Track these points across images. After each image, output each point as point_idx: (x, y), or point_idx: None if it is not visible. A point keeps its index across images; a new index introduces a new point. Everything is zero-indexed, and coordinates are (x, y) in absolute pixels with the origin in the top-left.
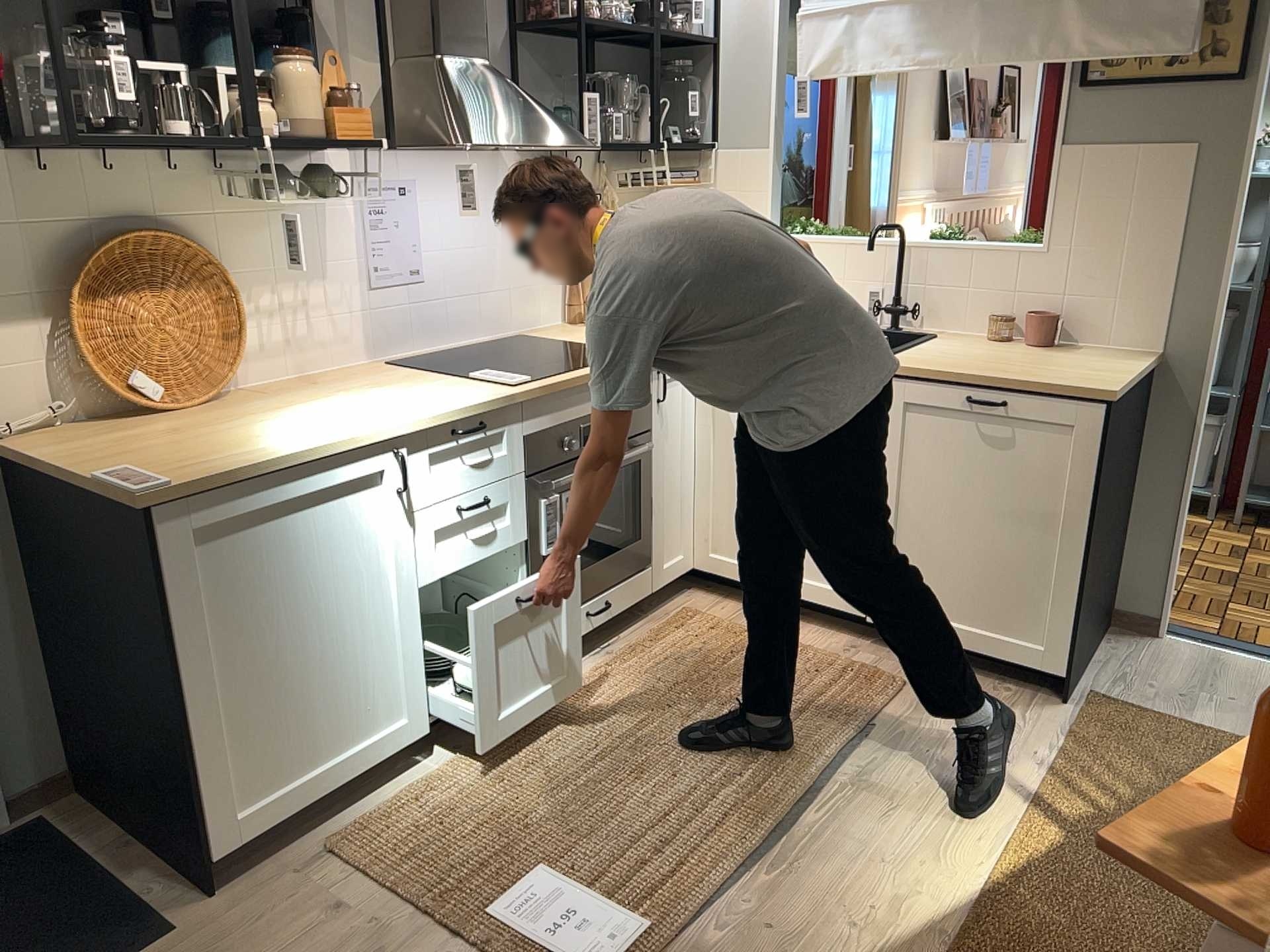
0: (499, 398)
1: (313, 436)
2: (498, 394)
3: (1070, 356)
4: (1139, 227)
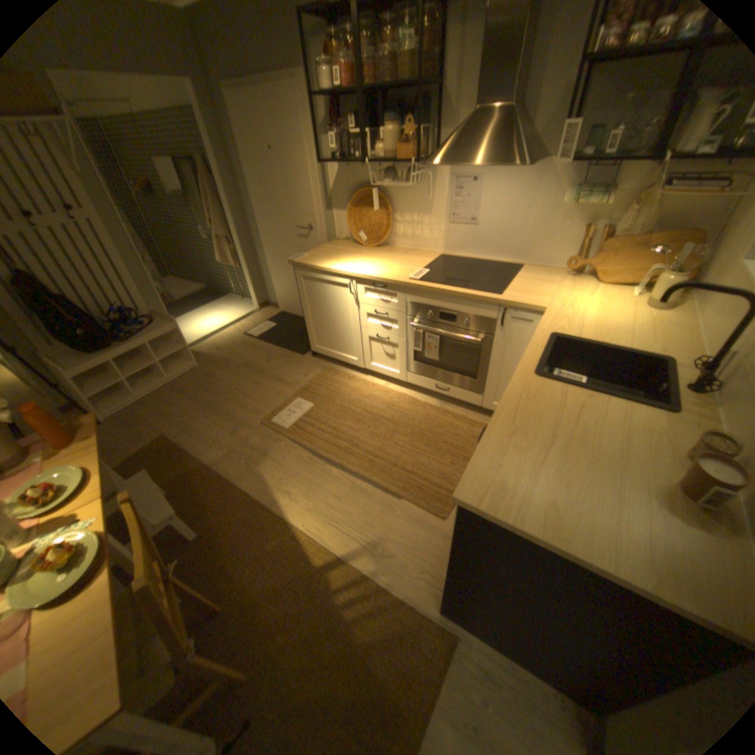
0: (390, 280)
1: (337, 265)
2: (395, 279)
3: (643, 509)
4: None
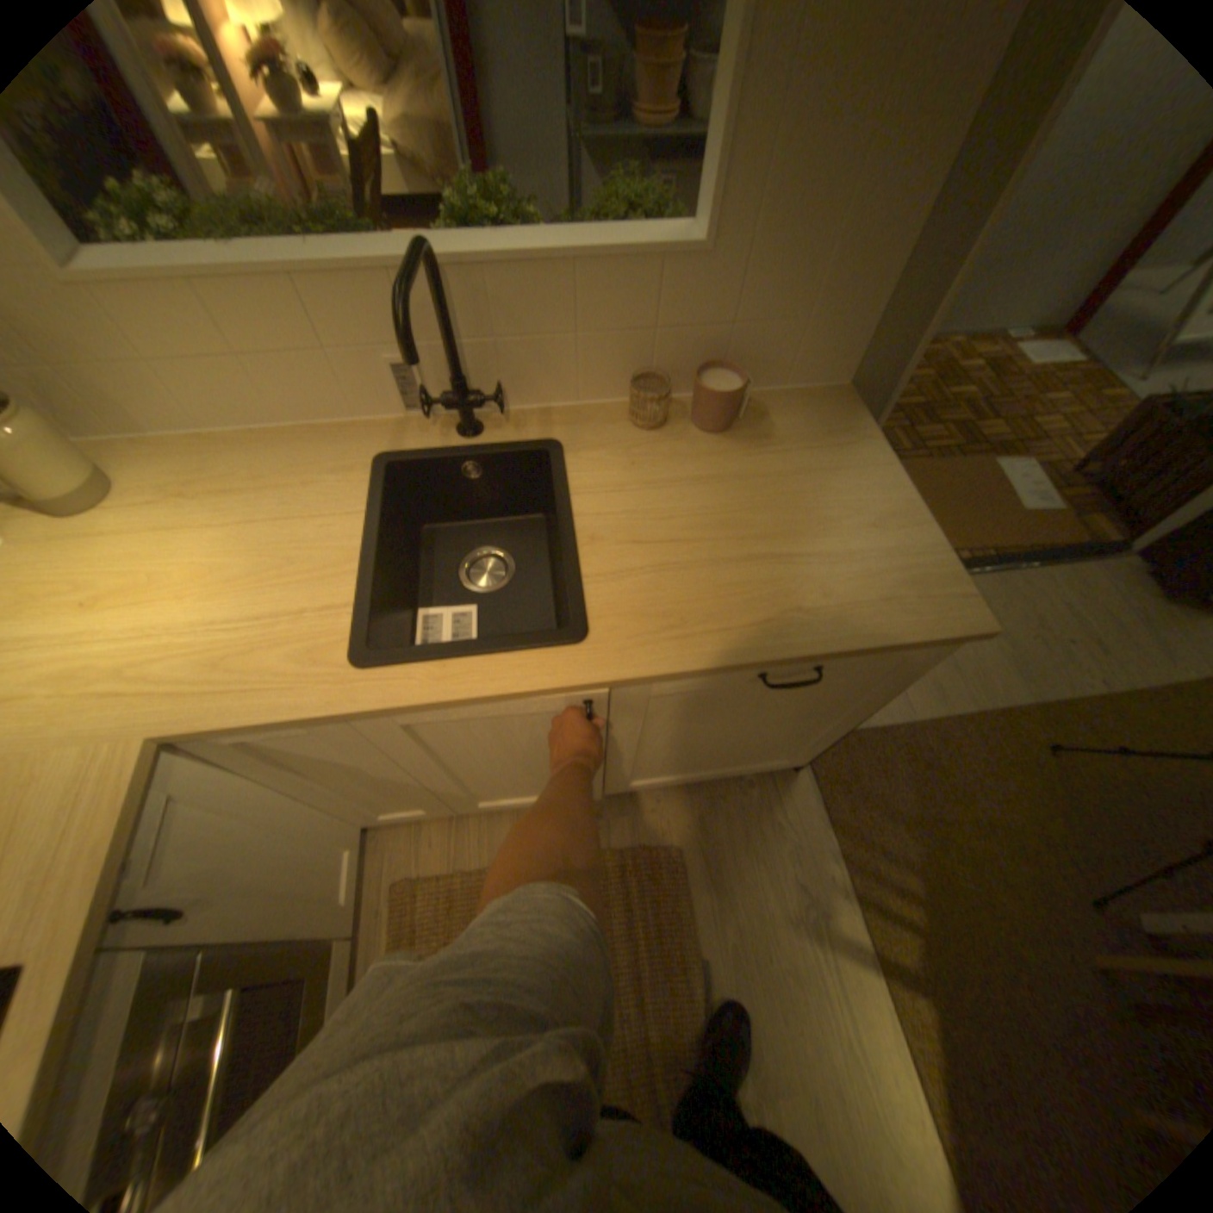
0: None
1: None
2: None
3: (781, 459)
4: (868, 189)
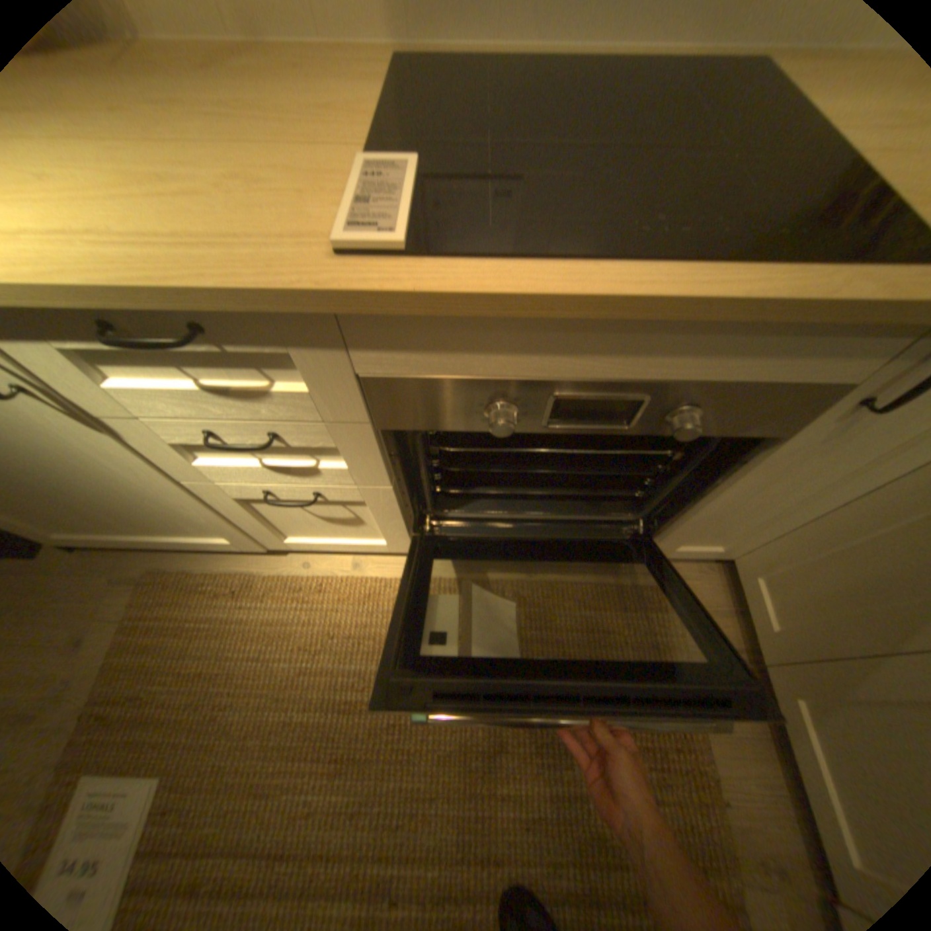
0: (211, 283)
1: None
2: (239, 266)
3: None
4: None
